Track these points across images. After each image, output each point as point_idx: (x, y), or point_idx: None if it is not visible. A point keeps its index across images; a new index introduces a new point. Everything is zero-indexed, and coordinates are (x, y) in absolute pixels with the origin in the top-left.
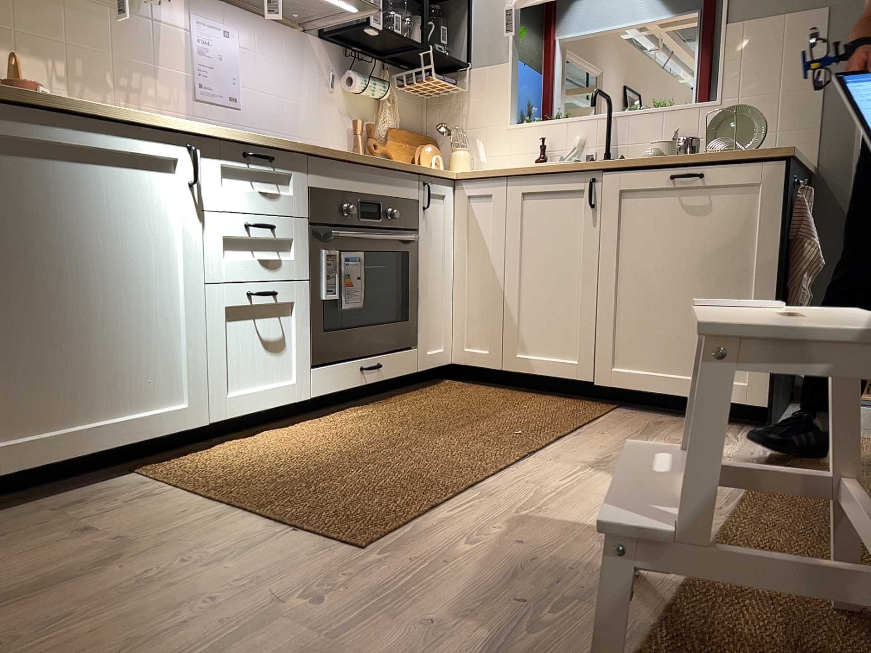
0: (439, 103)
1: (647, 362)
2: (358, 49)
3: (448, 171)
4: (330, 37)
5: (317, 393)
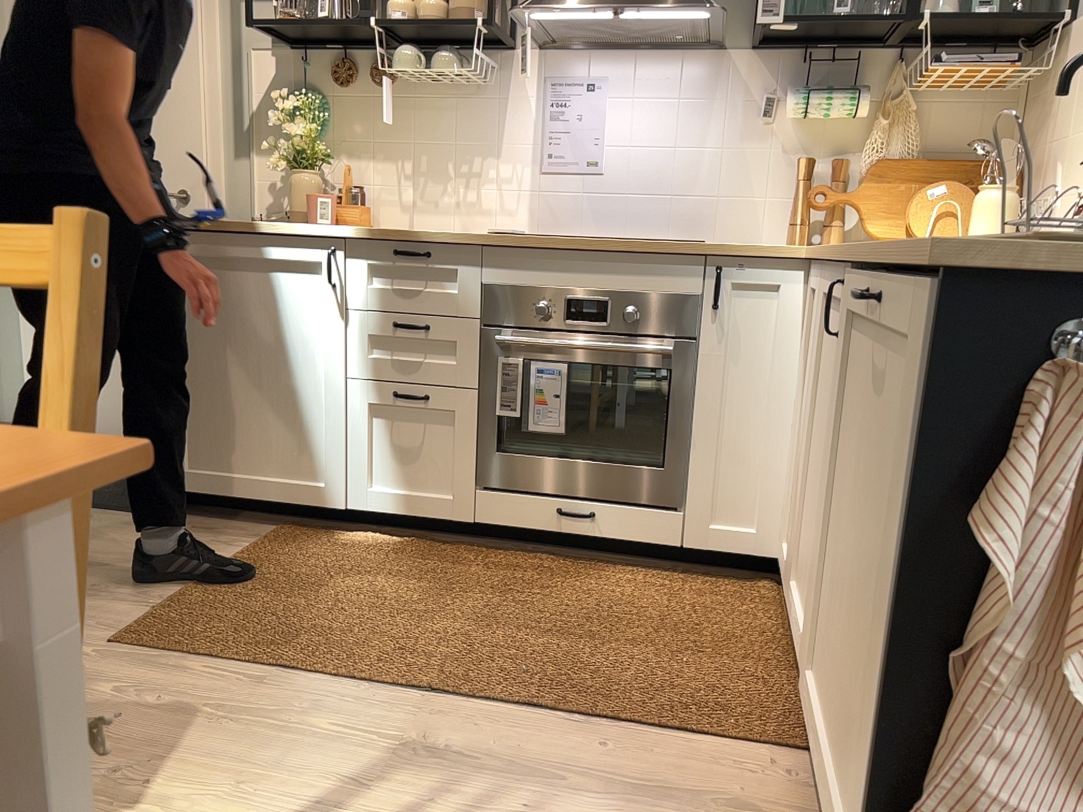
0: (1028, 98)
1: (824, 693)
2: (824, 49)
3: (801, 250)
4: (755, 47)
5: (484, 520)
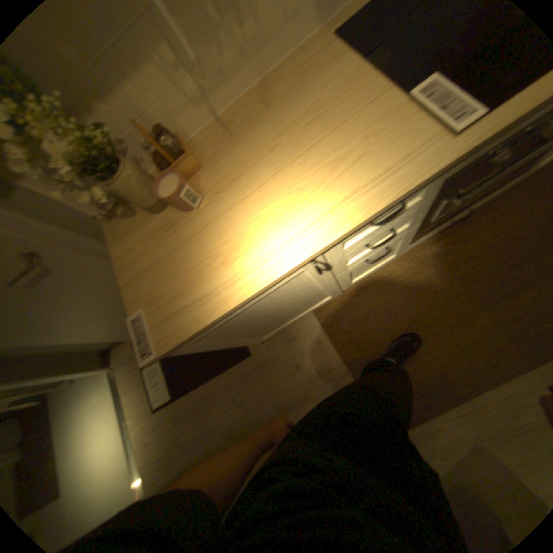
0: None
1: None
2: None
3: None
4: None
5: (410, 249)
